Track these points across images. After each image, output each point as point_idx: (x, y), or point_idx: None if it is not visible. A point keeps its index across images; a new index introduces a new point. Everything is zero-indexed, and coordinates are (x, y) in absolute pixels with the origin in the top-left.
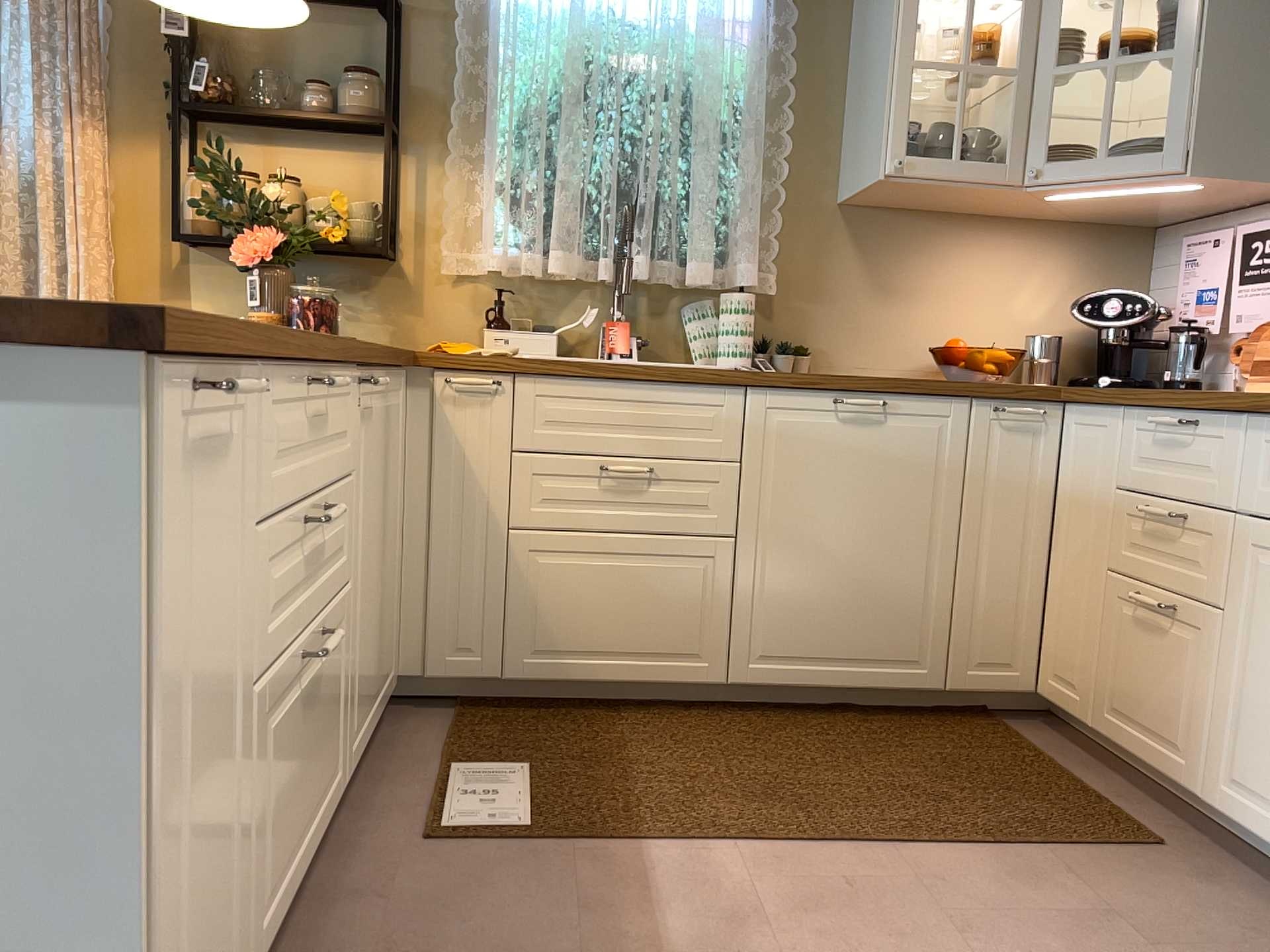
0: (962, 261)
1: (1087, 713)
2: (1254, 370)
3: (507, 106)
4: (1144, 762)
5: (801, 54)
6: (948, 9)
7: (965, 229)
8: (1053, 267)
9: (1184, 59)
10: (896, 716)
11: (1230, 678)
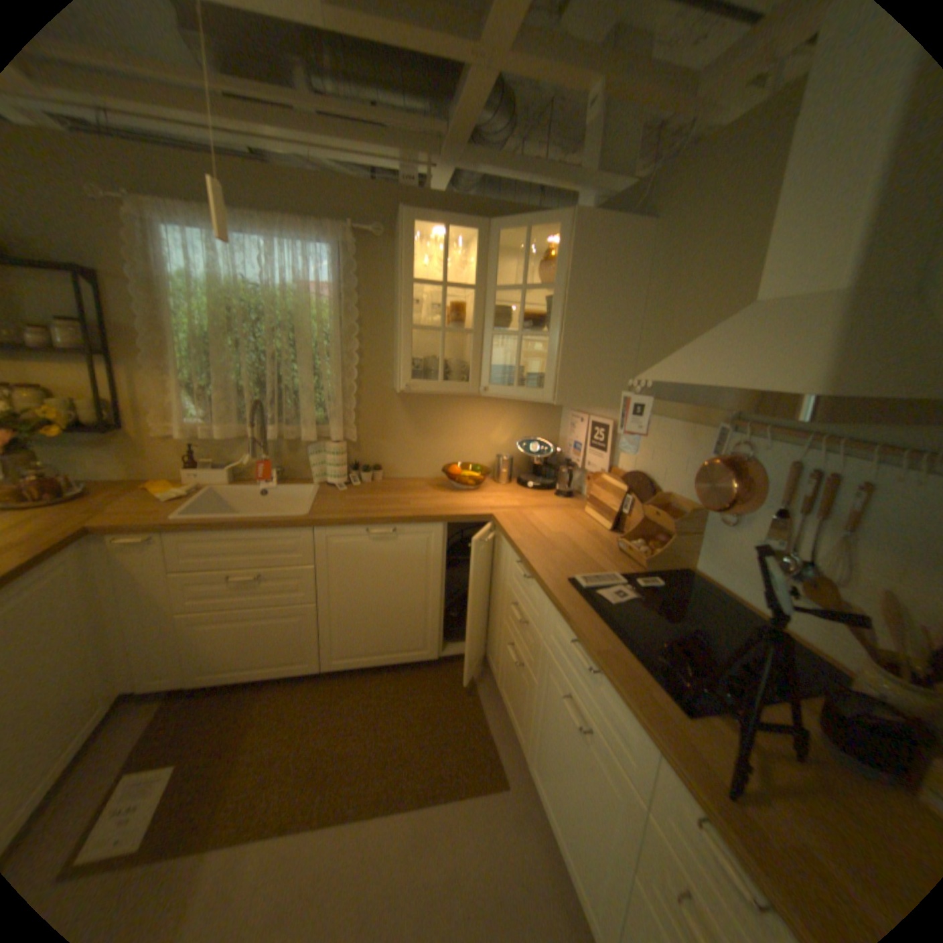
0: (463, 417)
1: (497, 682)
2: (589, 499)
3: (174, 339)
4: (512, 725)
5: (365, 303)
6: (445, 282)
7: (464, 400)
8: (511, 418)
9: (554, 339)
10: (415, 671)
11: (537, 719)
